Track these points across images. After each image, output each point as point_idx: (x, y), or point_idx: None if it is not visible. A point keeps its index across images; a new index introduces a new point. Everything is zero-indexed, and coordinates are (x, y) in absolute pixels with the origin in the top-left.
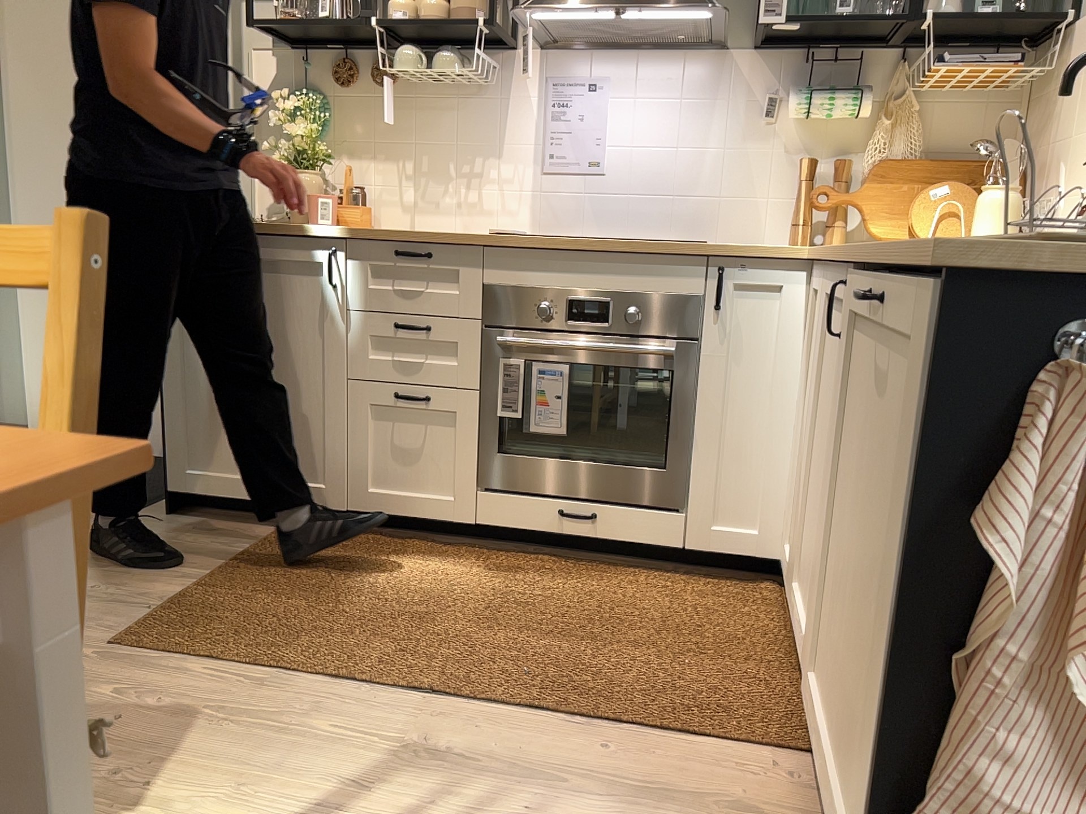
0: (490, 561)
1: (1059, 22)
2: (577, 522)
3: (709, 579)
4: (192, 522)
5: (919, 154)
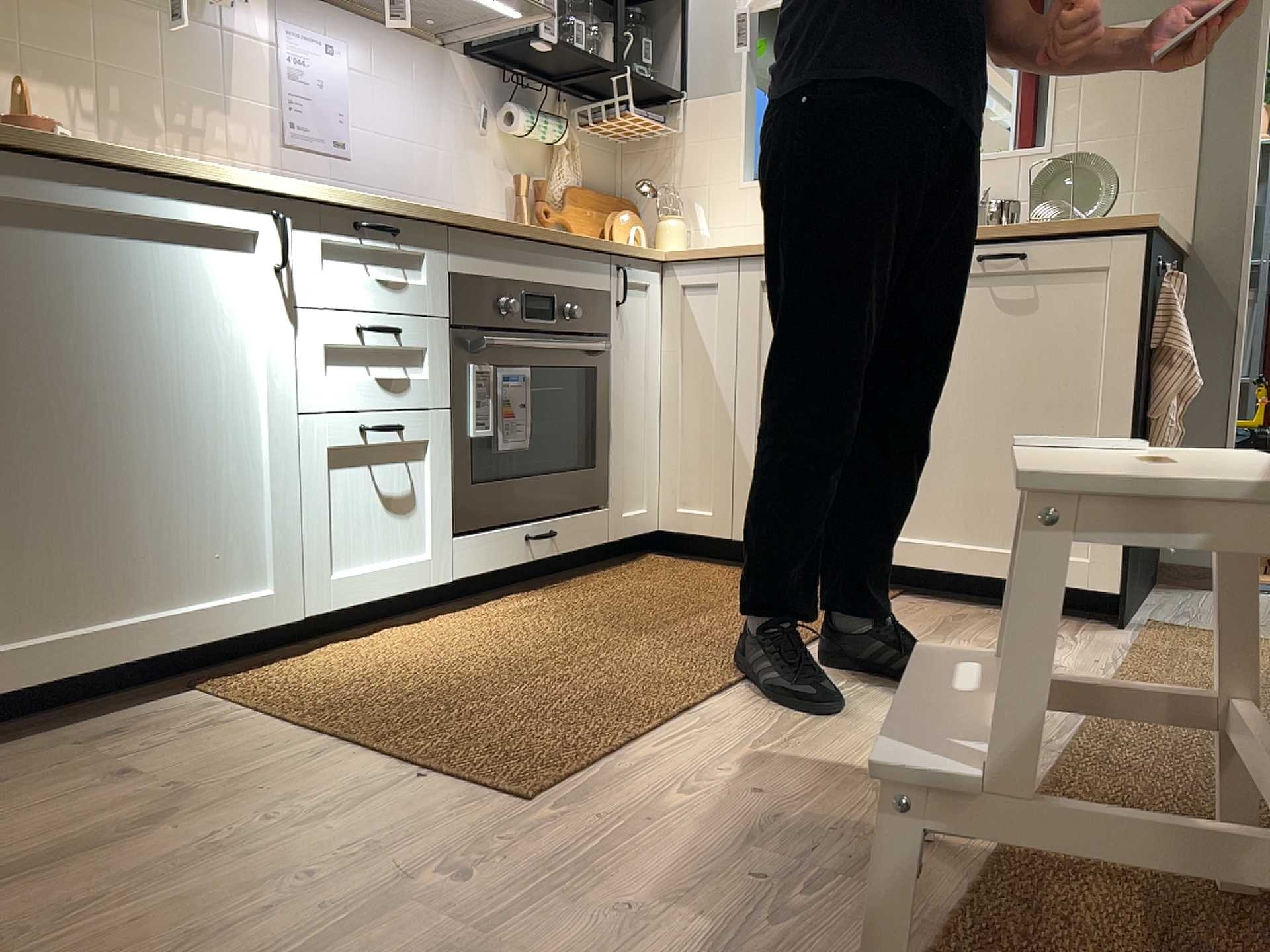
0: (495, 613)
1: (682, 96)
2: (538, 542)
3: (617, 567)
4: (30, 750)
5: (581, 182)
